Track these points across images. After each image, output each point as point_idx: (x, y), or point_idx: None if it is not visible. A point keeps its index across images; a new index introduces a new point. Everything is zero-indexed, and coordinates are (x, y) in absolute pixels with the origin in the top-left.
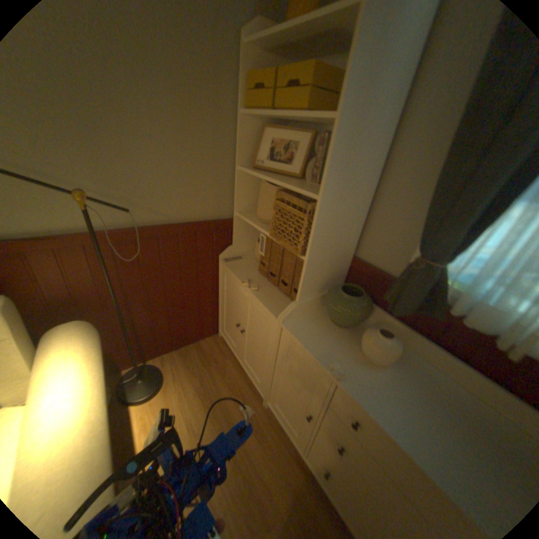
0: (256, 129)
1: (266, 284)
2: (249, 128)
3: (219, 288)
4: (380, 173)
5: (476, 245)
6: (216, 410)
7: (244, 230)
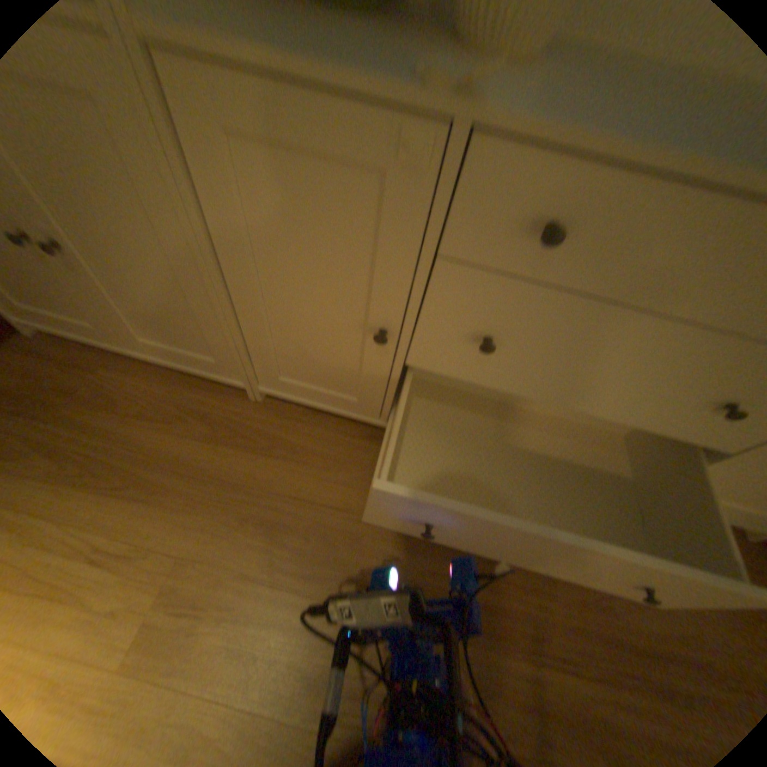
0: None
1: None
2: None
3: None
4: None
5: None
6: (148, 478)
7: None
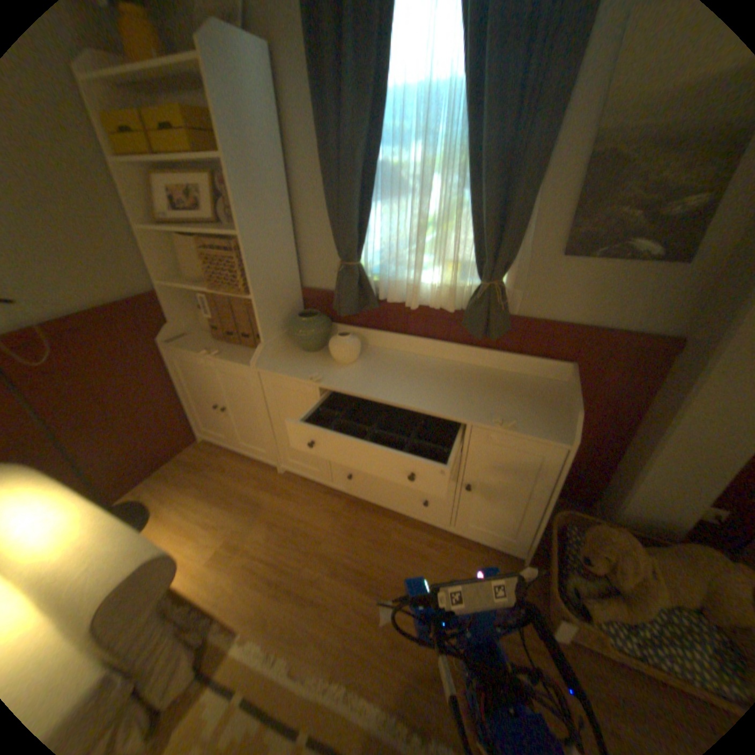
0: (141, 177)
1: (228, 346)
2: (131, 178)
3: (173, 380)
4: (288, 201)
5: (370, 241)
6: (229, 500)
7: (176, 300)
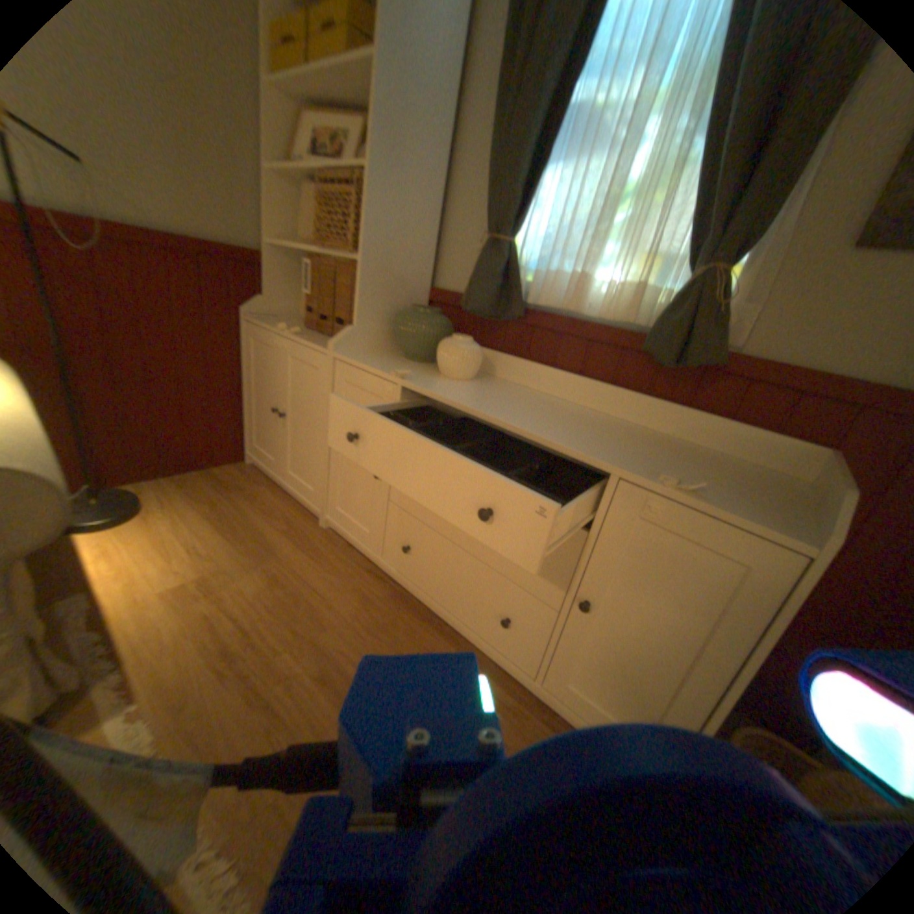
0: (289, 113)
1: (315, 334)
2: (278, 108)
3: (241, 369)
4: (446, 161)
5: (537, 213)
6: (239, 534)
7: (279, 273)
